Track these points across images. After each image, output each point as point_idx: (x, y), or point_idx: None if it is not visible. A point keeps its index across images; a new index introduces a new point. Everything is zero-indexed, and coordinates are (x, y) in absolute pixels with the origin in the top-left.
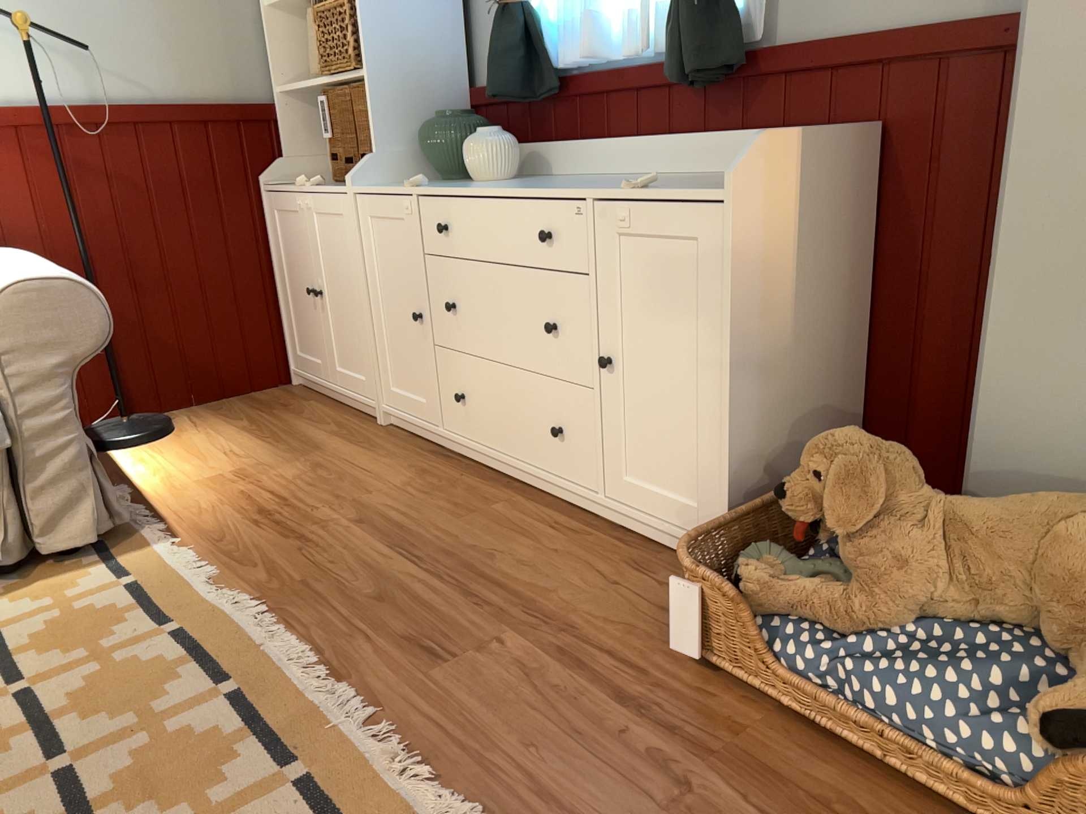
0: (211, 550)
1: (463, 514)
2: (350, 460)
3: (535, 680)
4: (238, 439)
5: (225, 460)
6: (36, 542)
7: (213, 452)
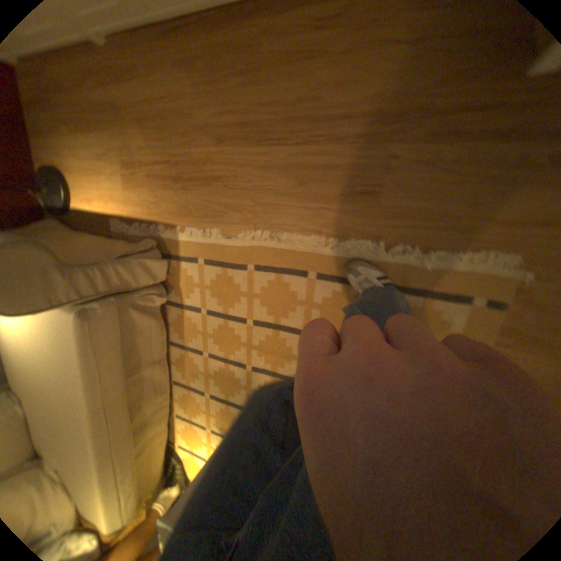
0: (197, 218)
1: (258, 74)
2: (144, 95)
3: (440, 164)
4: (84, 141)
5: (106, 161)
6: (155, 278)
7: (93, 162)
